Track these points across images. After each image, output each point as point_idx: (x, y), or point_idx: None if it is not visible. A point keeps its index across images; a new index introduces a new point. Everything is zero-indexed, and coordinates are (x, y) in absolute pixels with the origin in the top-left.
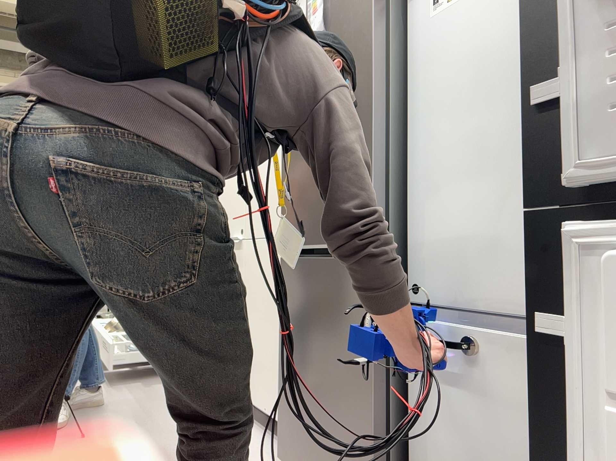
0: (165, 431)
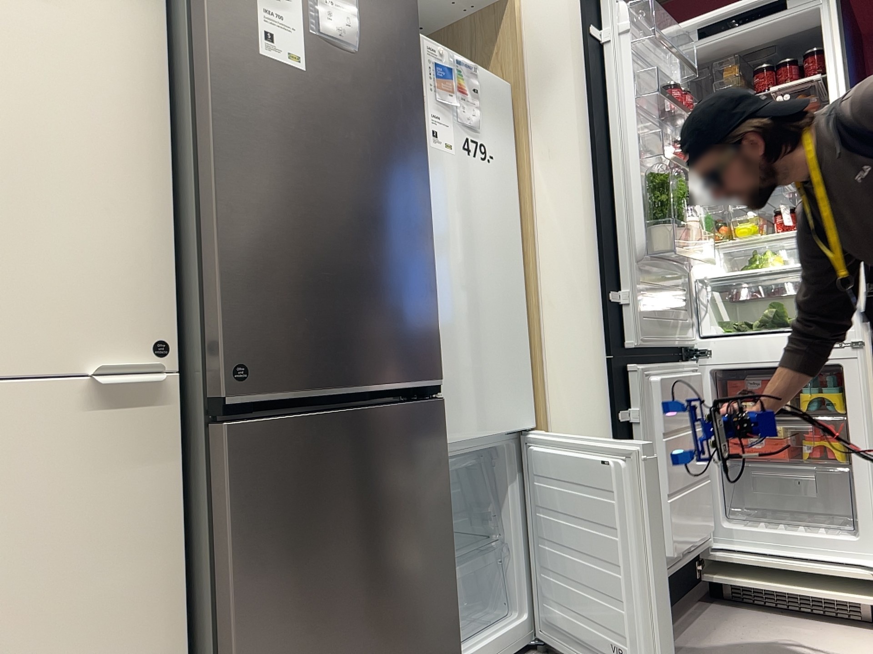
0: None
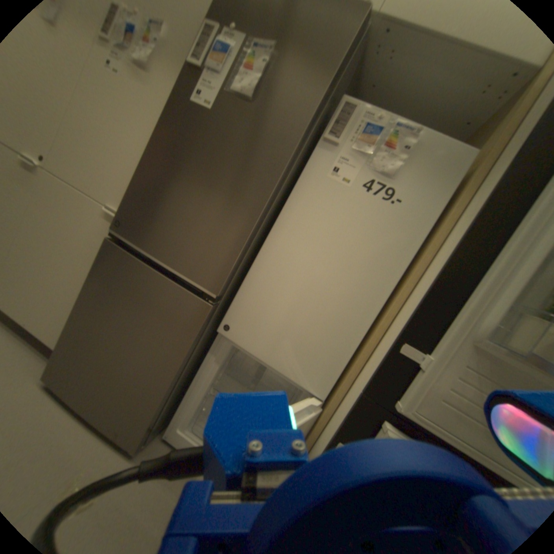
0: None
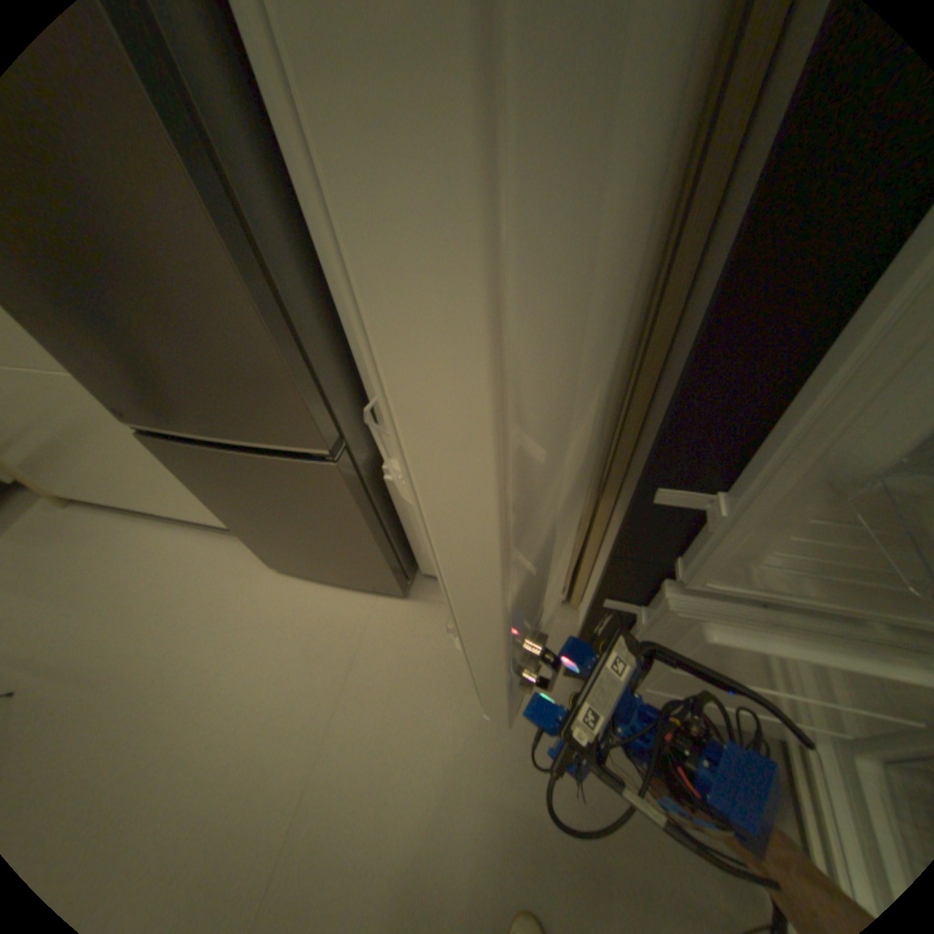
0: (102, 606)
